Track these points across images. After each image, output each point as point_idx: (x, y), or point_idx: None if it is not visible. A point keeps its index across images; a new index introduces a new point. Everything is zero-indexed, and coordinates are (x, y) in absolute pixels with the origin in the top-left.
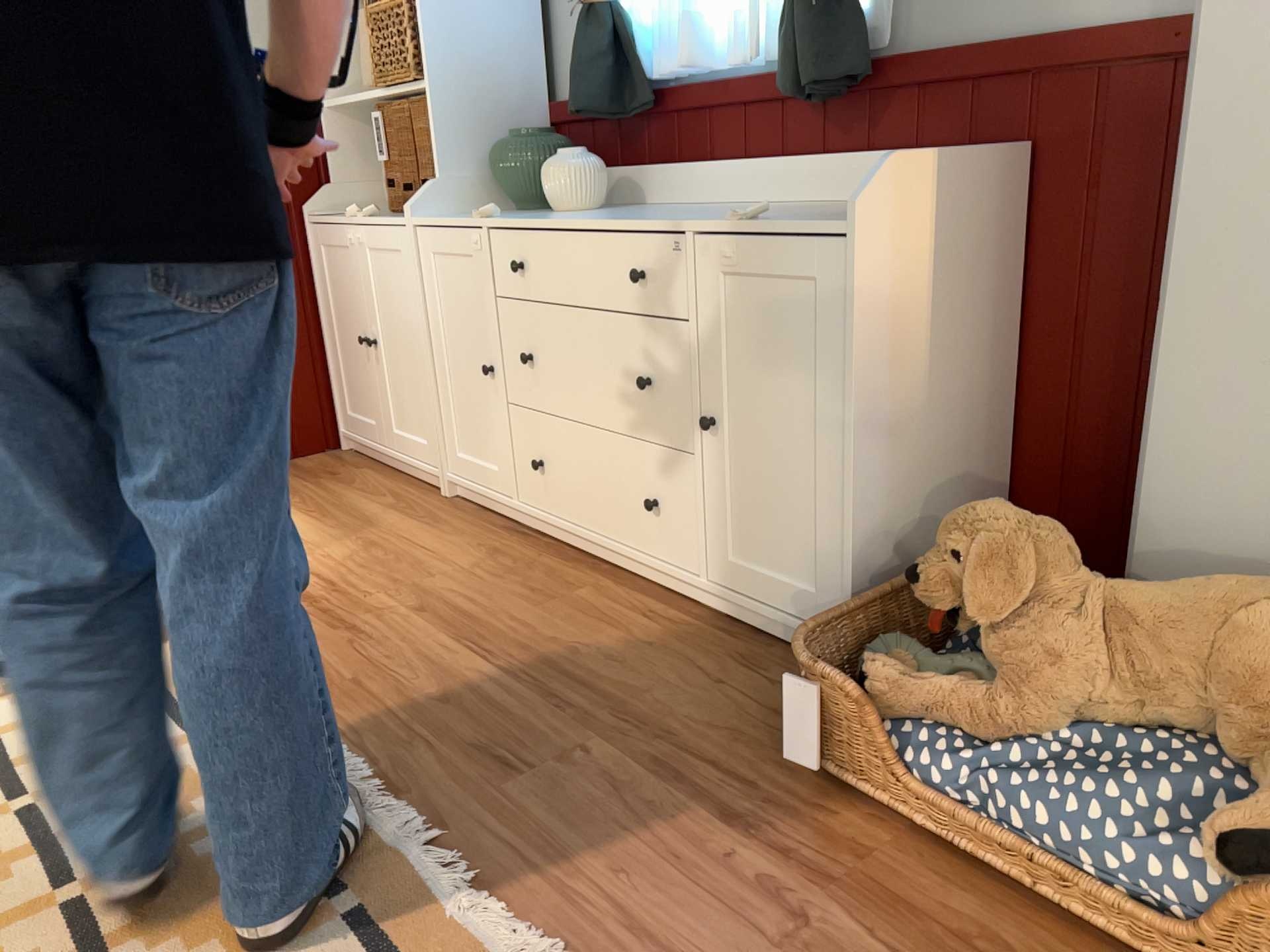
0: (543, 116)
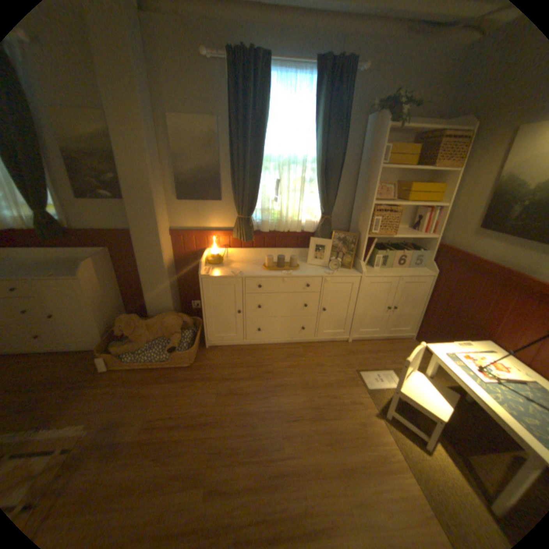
0: None
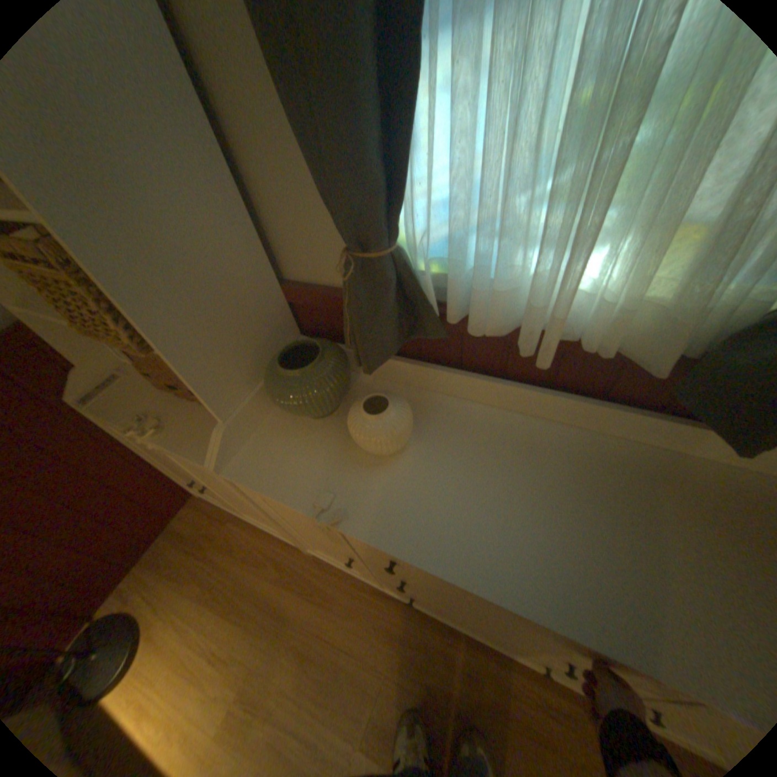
0: (281, 296)
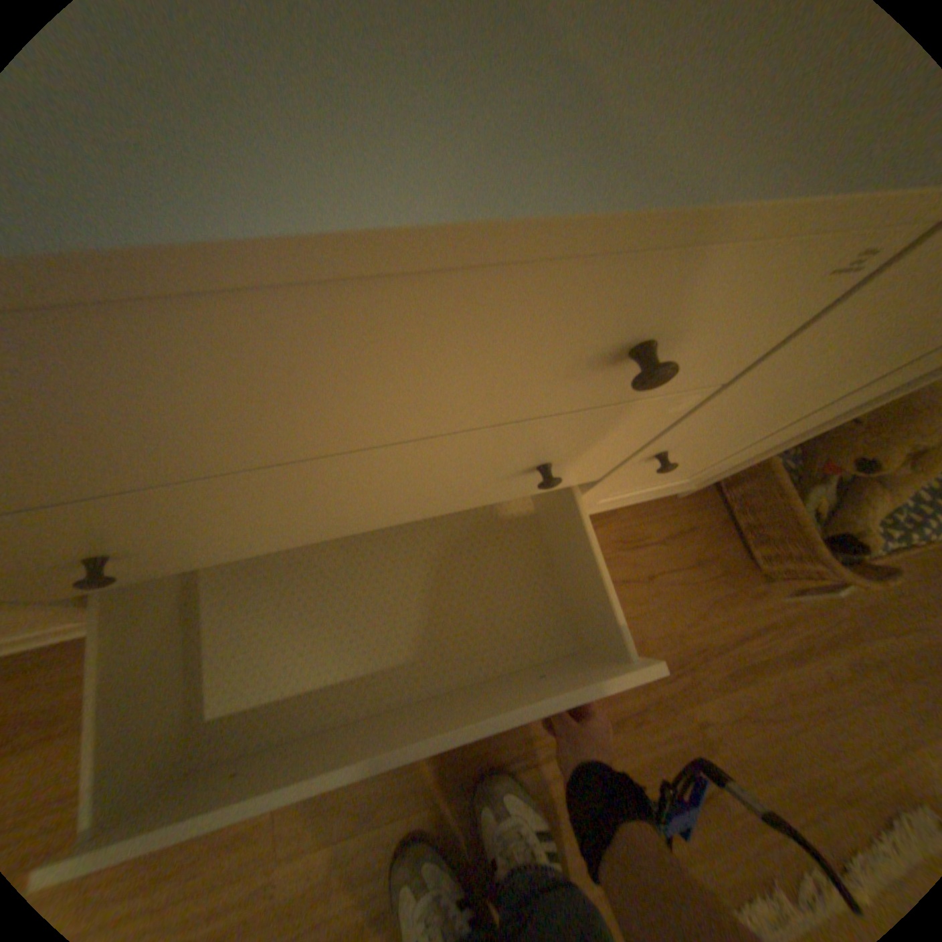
0: None
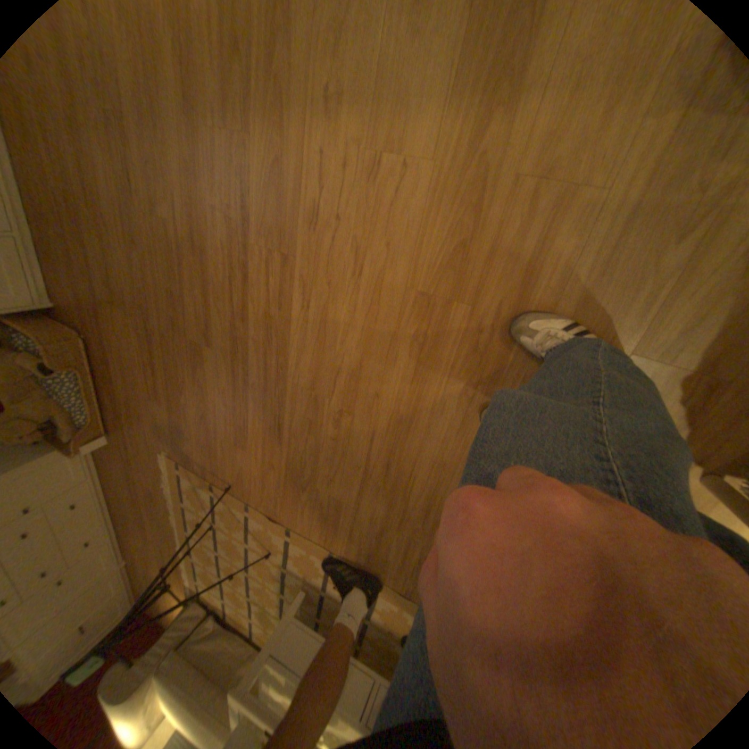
0: None
